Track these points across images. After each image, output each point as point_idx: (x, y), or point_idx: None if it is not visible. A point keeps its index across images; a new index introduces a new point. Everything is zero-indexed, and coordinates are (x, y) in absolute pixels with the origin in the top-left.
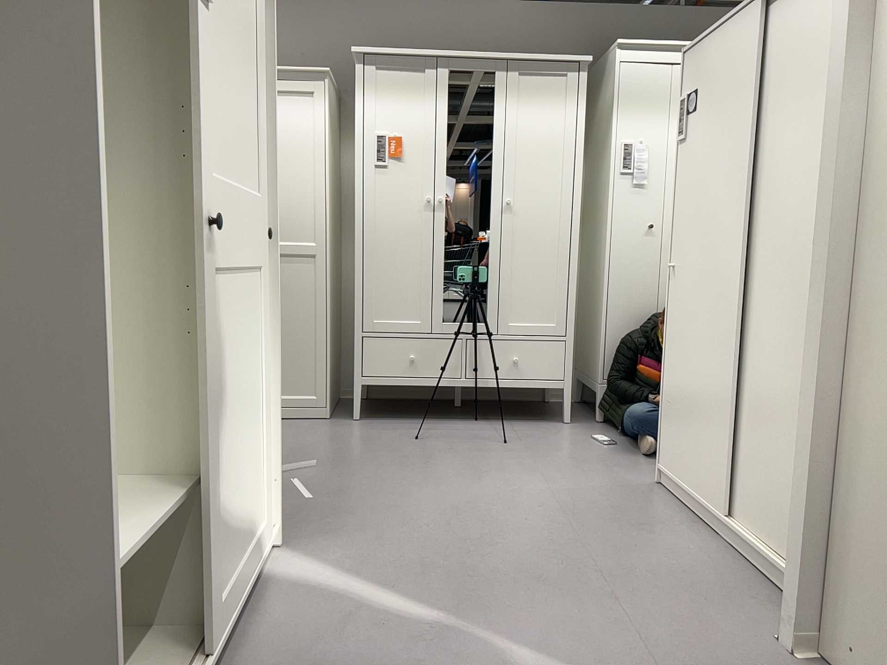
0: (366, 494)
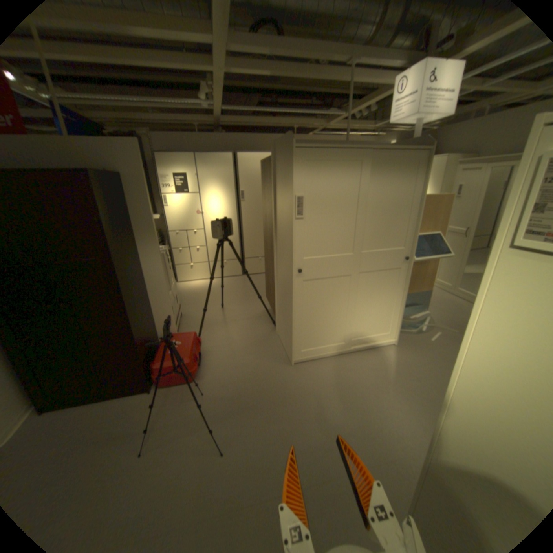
0: (454, 352)
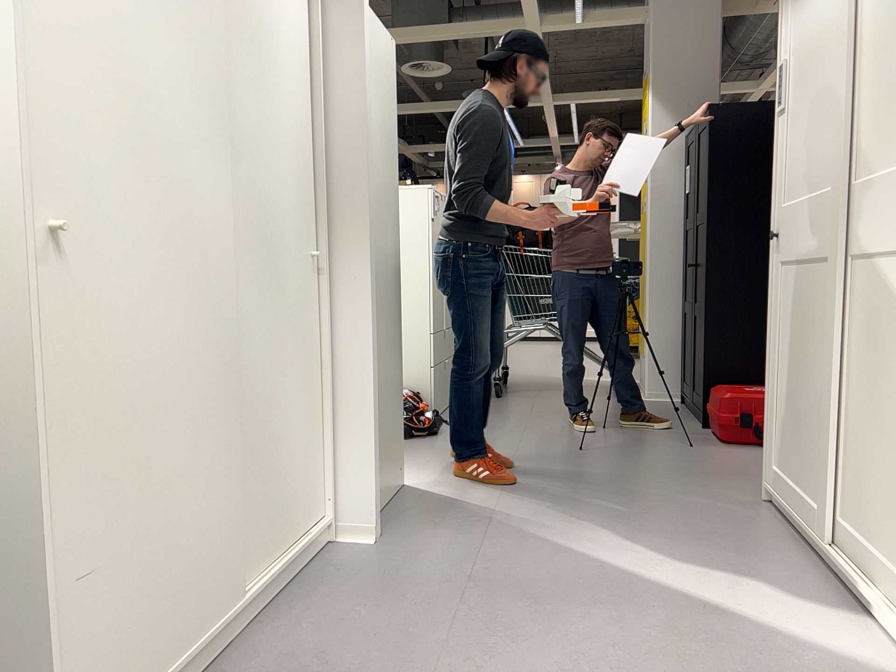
0: None
